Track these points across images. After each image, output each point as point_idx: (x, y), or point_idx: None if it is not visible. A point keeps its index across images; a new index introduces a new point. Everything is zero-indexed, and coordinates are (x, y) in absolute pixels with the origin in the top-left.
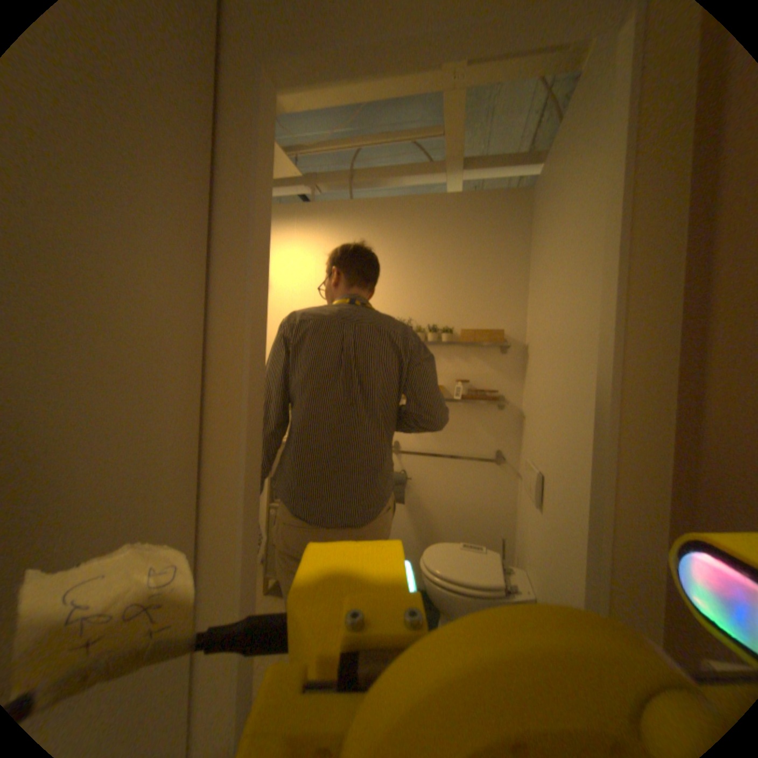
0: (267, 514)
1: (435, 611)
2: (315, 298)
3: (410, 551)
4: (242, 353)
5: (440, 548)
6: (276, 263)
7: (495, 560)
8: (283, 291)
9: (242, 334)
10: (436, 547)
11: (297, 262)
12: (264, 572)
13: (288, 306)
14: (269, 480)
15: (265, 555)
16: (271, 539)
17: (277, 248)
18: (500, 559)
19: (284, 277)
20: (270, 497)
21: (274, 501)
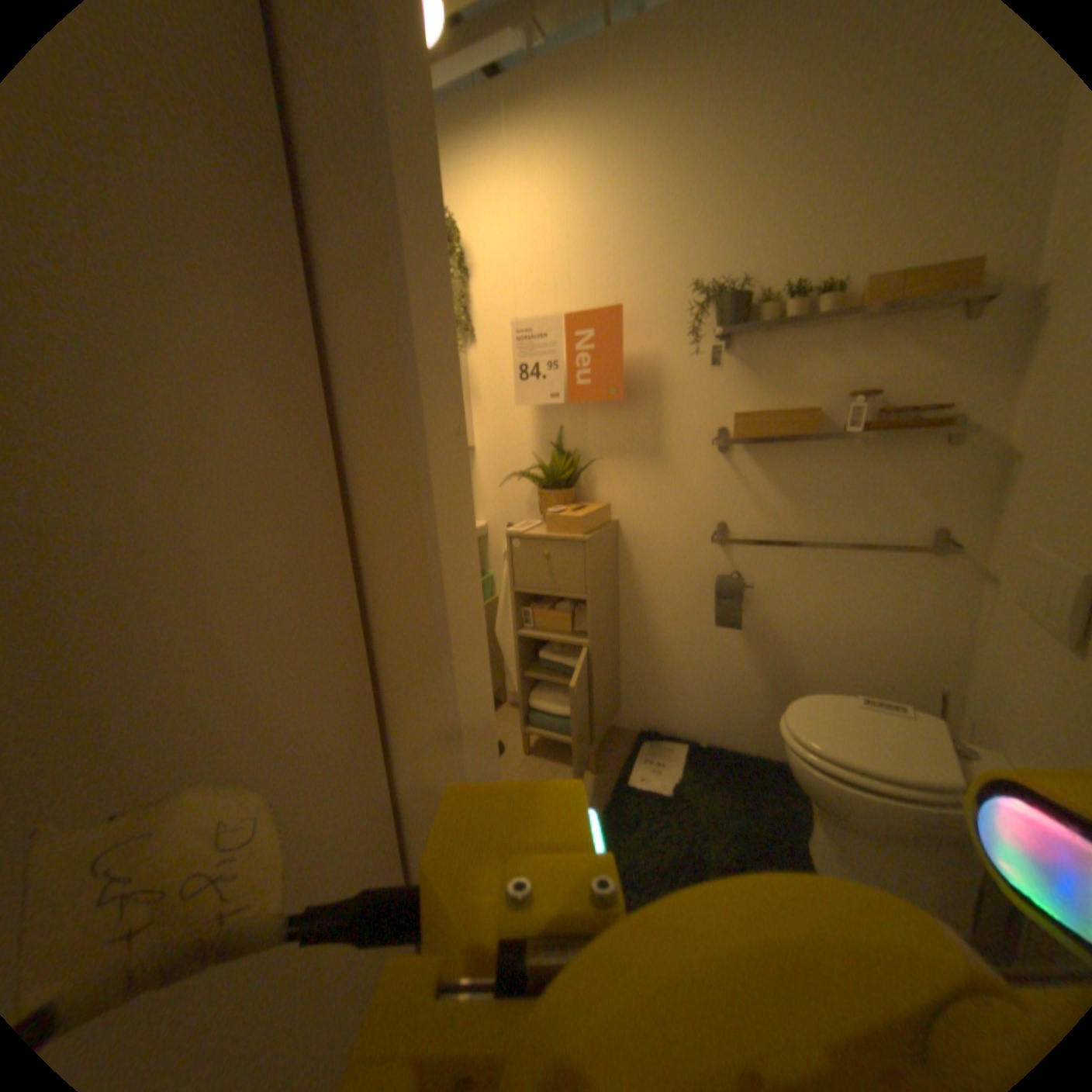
0: (517, 646)
1: (803, 799)
2: (556, 273)
3: (752, 703)
4: (407, 348)
5: (809, 701)
6: (480, 217)
7: (940, 736)
8: (499, 271)
9: (401, 299)
10: (801, 699)
11: (517, 206)
12: (523, 726)
13: (510, 298)
14: (513, 597)
15: (521, 704)
16: (527, 682)
17: (477, 187)
18: (950, 734)
19: (497, 242)
20: (517, 621)
21: (525, 627)
